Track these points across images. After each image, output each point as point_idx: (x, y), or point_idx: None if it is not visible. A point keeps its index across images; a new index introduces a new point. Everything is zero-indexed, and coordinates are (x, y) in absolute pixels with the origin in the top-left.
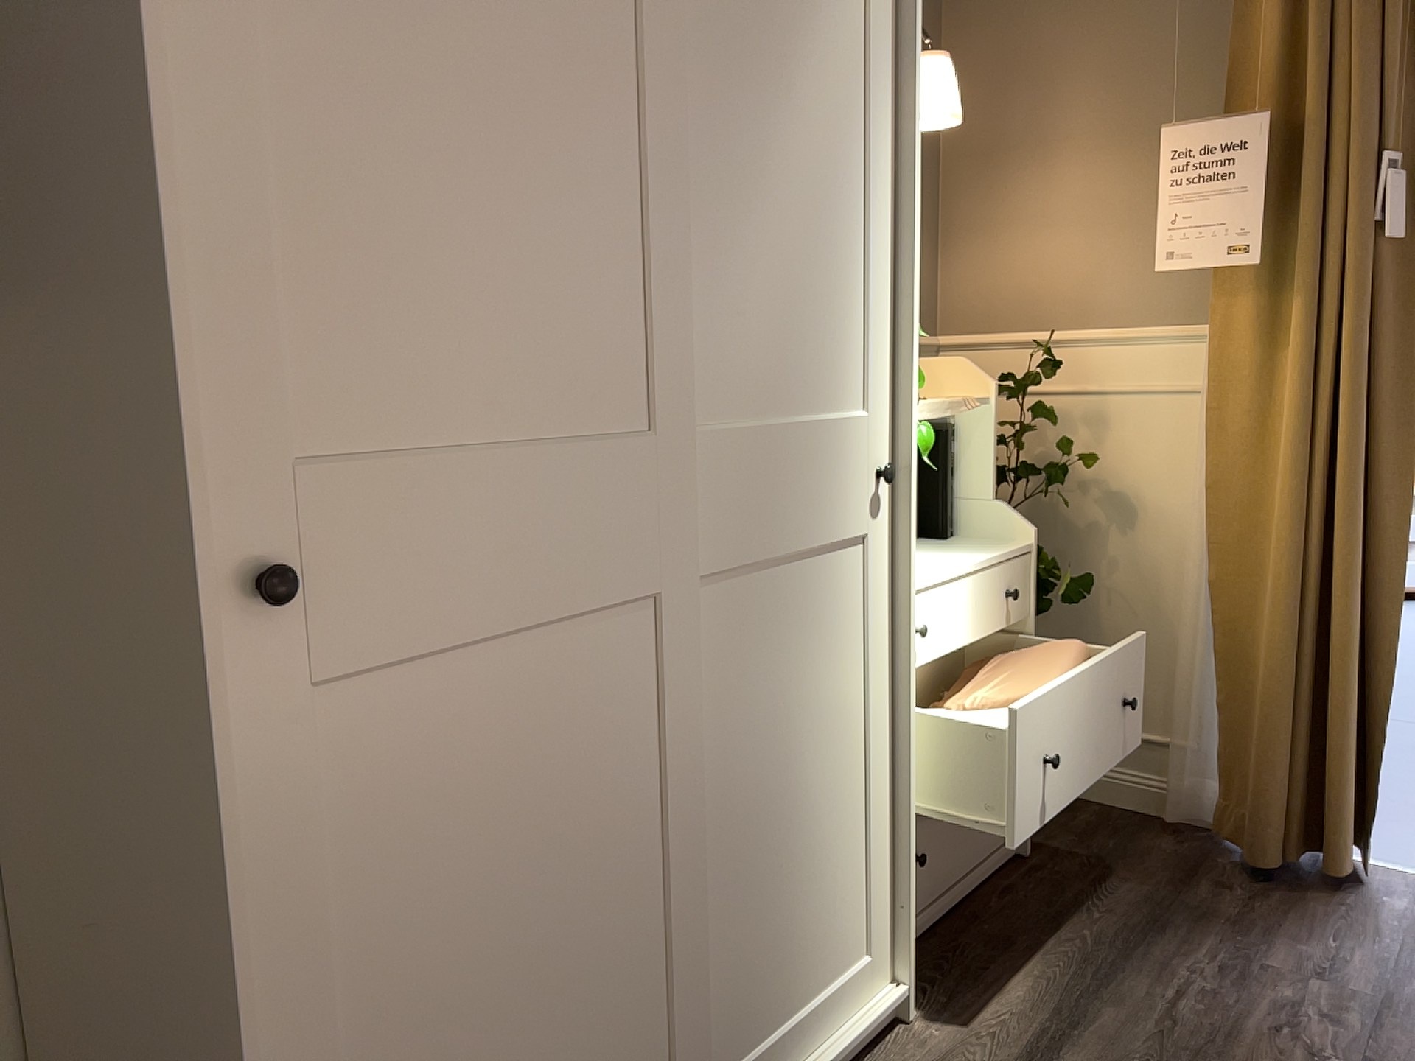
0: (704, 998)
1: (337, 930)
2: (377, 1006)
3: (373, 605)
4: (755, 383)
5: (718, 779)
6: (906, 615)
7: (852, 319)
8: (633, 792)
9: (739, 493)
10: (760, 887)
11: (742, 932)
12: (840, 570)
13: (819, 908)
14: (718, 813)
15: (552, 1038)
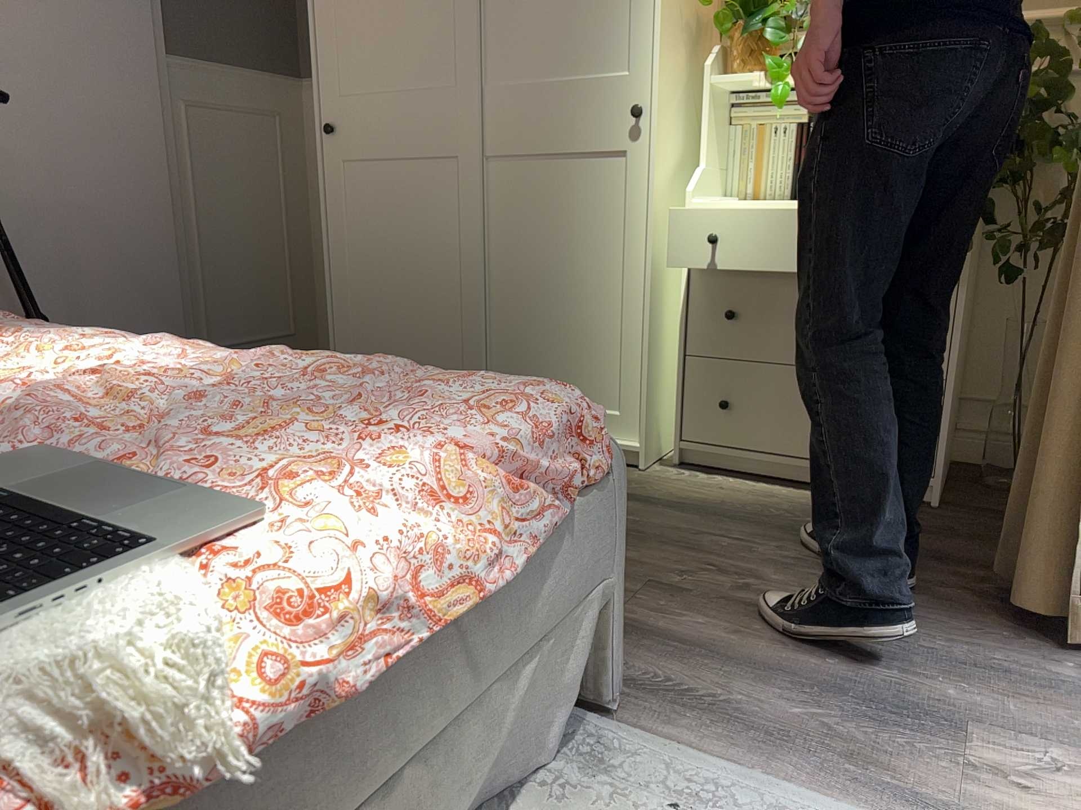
0: (487, 355)
1: (341, 236)
2: (353, 267)
3: (350, 141)
4: (532, 59)
5: (502, 258)
6: (652, 209)
7: (618, 10)
8: (443, 240)
9: (516, 117)
10: (530, 327)
11: (517, 342)
12: (603, 171)
13: (577, 365)
14: (502, 275)
15: (408, 317)
